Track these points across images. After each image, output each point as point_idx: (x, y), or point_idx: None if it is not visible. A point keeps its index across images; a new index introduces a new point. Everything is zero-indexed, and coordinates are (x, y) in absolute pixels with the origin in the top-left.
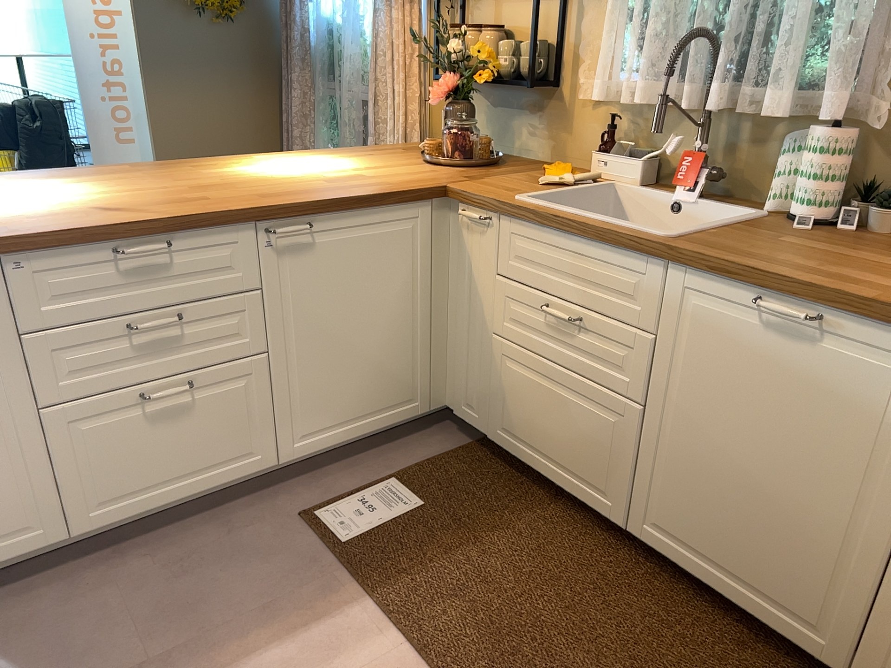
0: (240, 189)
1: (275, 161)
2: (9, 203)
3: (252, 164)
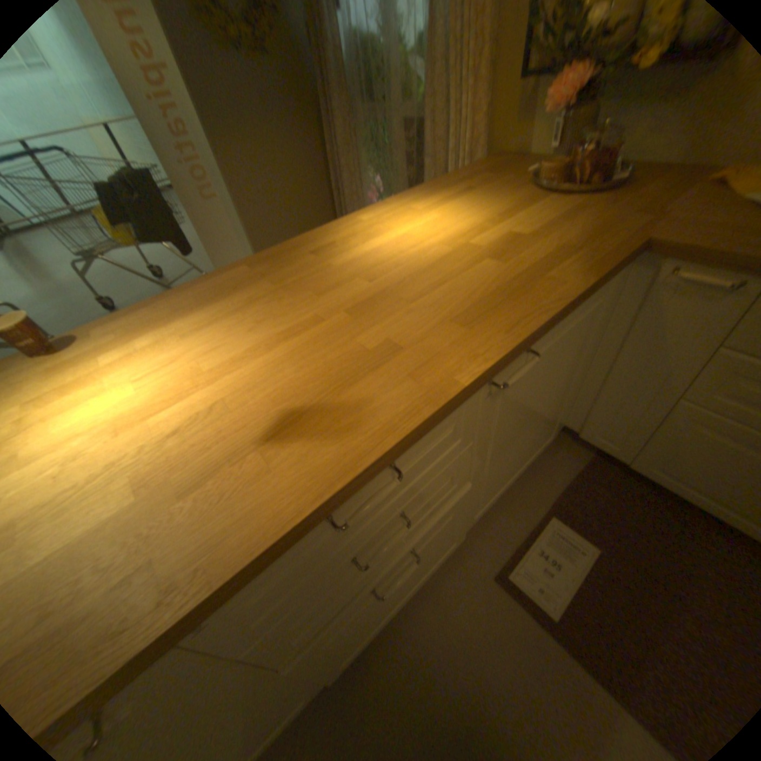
0: (411, 300)
1: (387, 220)
2: (132, 420)
3: (370, 231)
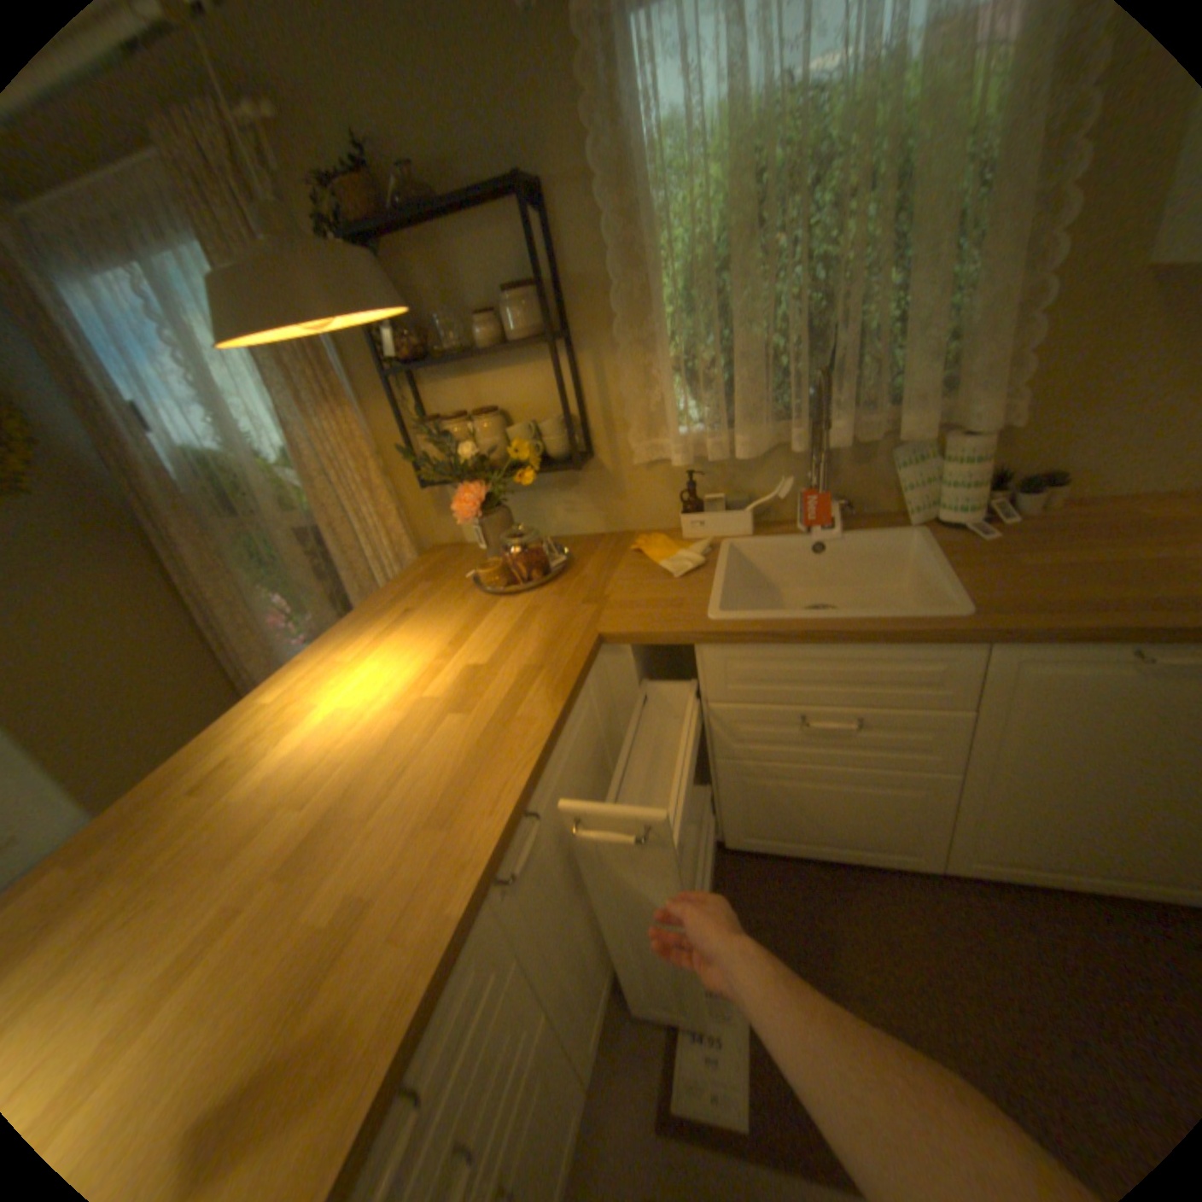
0: (367, 818)
1: (308, 695)
2: None
3: (285, 722)
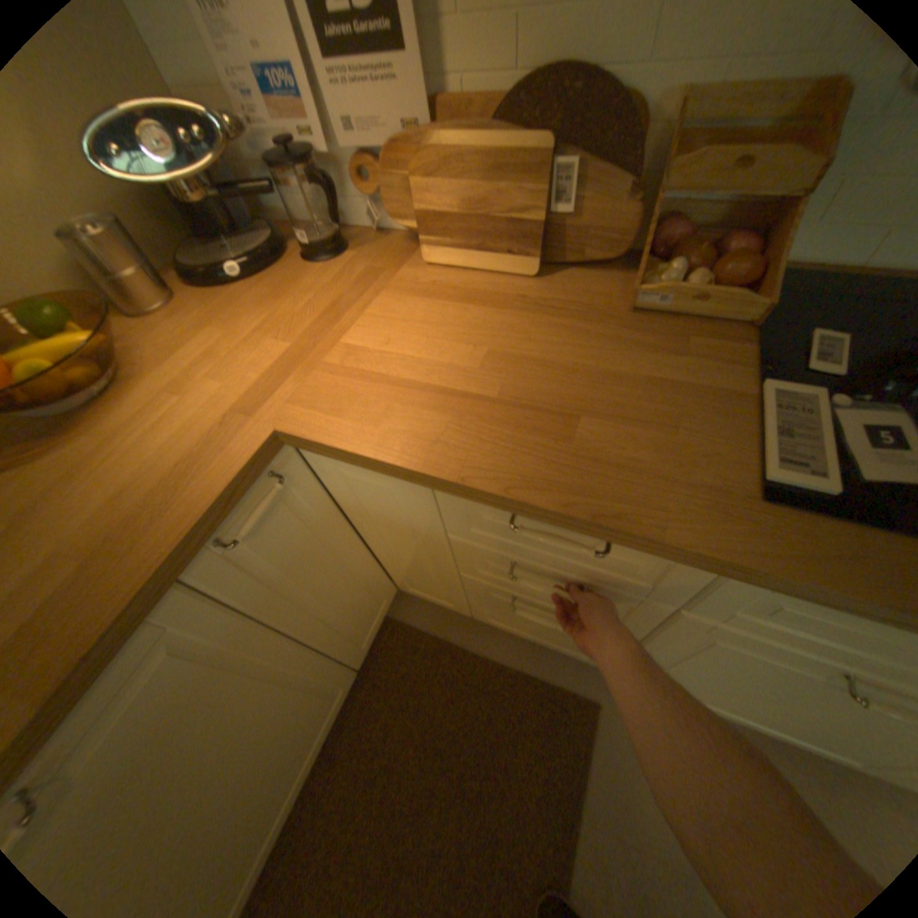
0: None
1: None
2: None
3: None
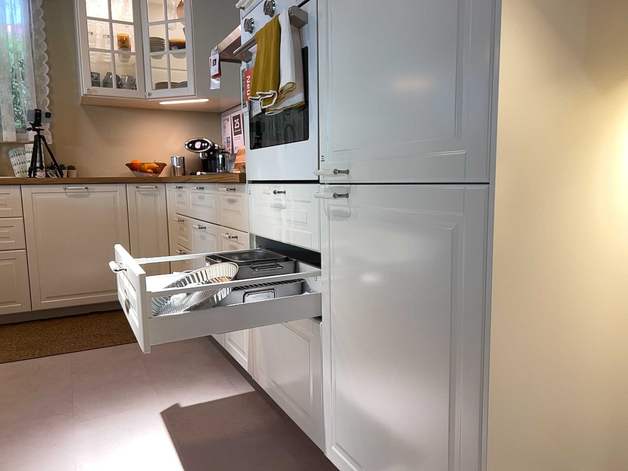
0: None
1: None
2: None
3: None
